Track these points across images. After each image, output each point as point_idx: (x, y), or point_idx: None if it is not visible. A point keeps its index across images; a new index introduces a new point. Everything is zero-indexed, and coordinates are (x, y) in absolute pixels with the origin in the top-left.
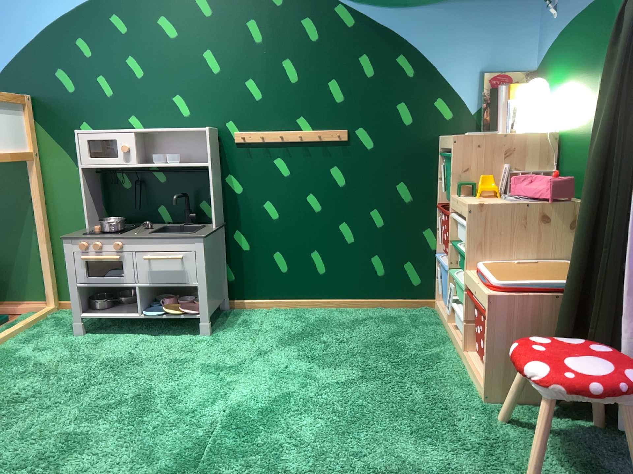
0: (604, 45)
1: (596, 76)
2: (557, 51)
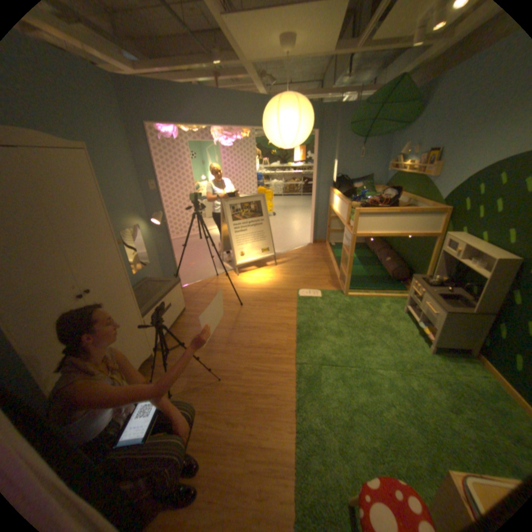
0: None
1: None
2: None
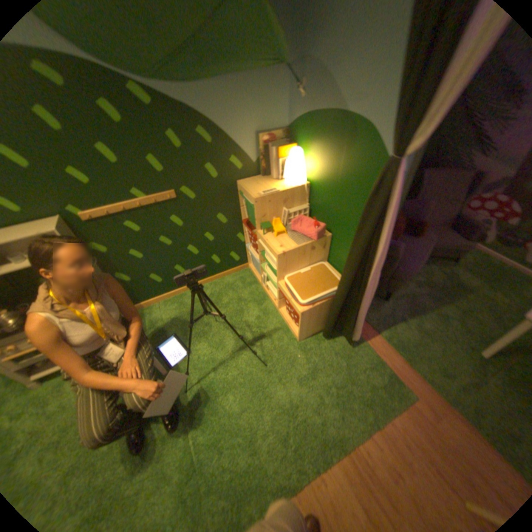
0: (342, 147)
1: (335, 164)
2: (303, 123)
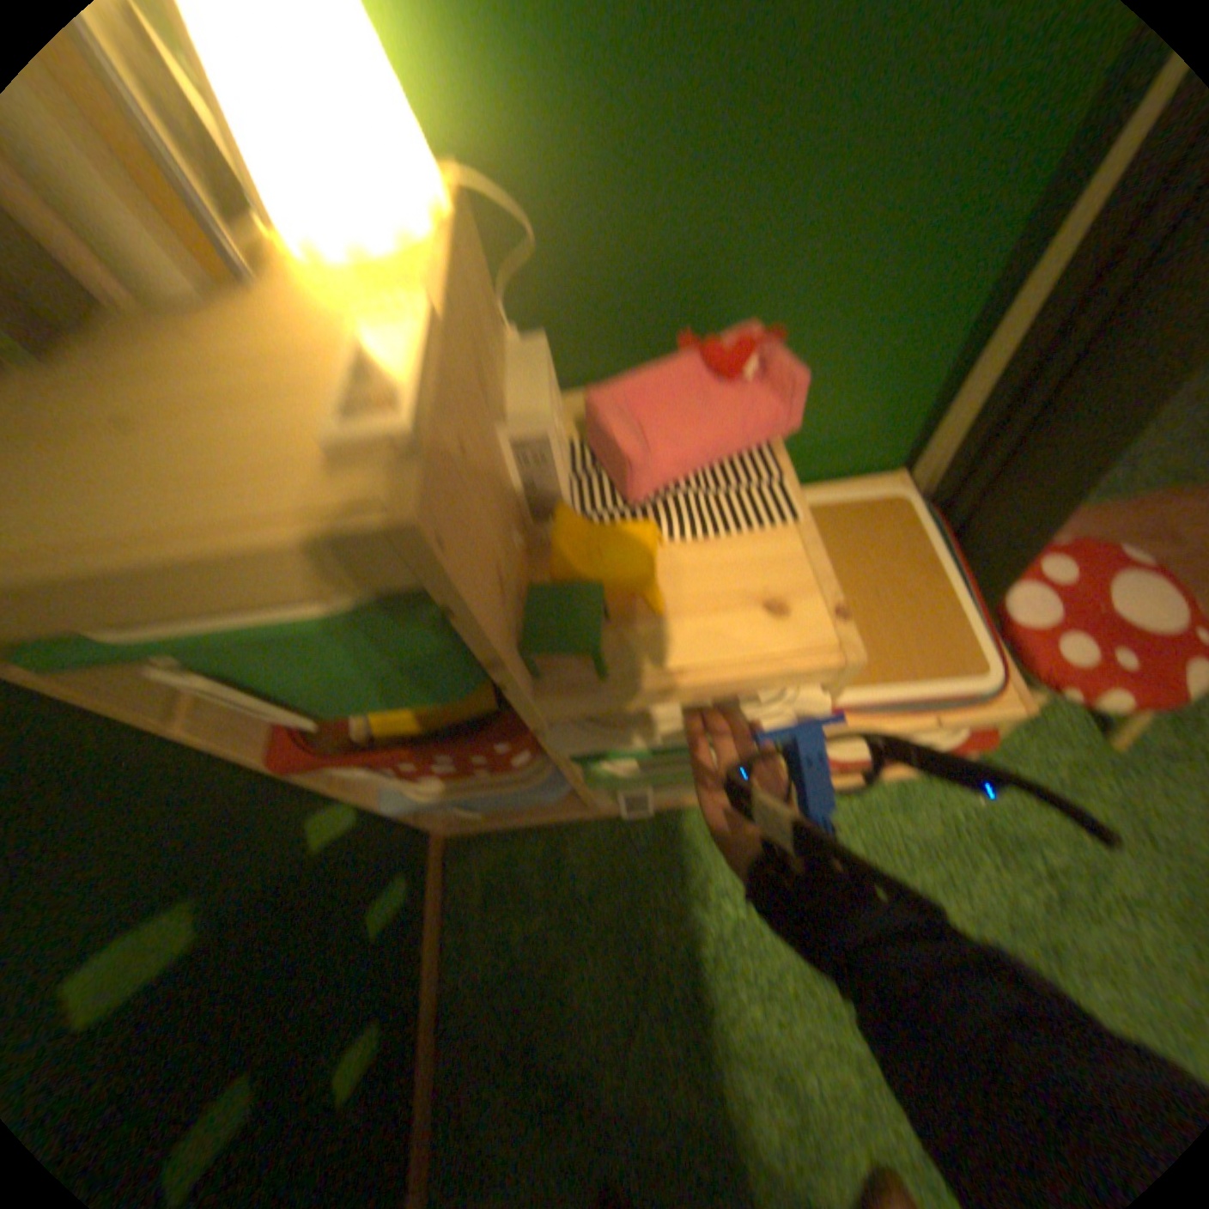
0: None
1: None
2: None
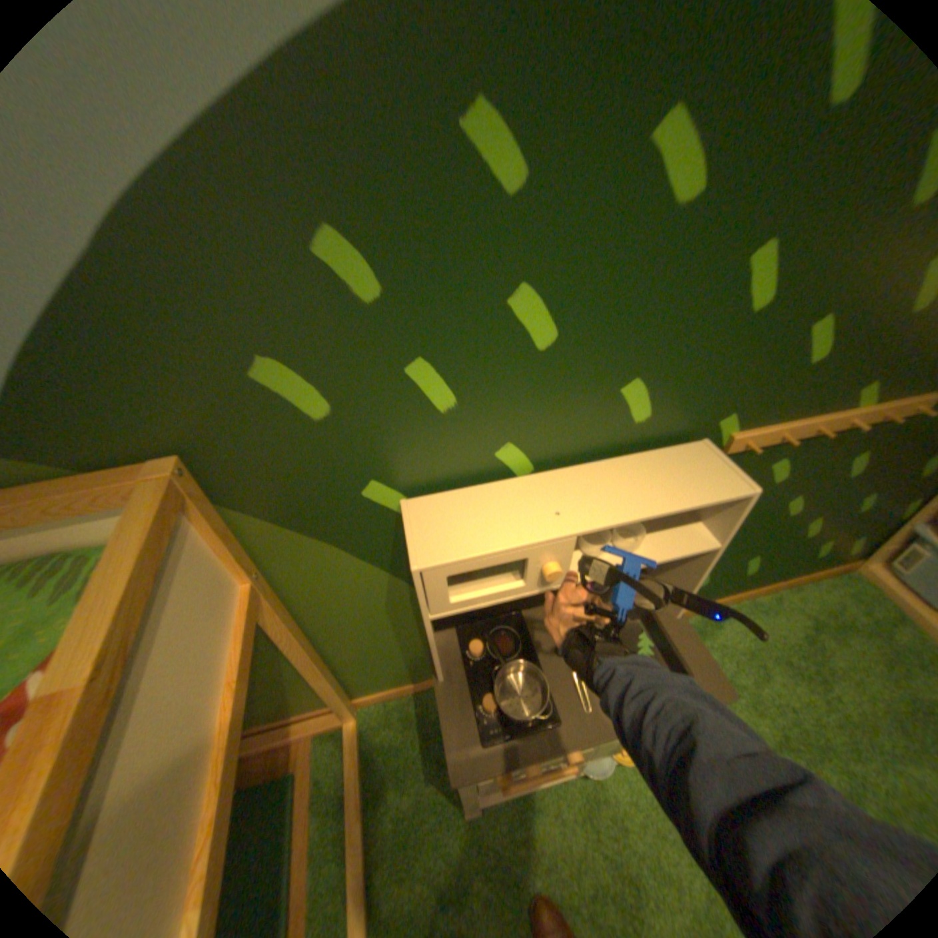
0: None
1: None
2: None
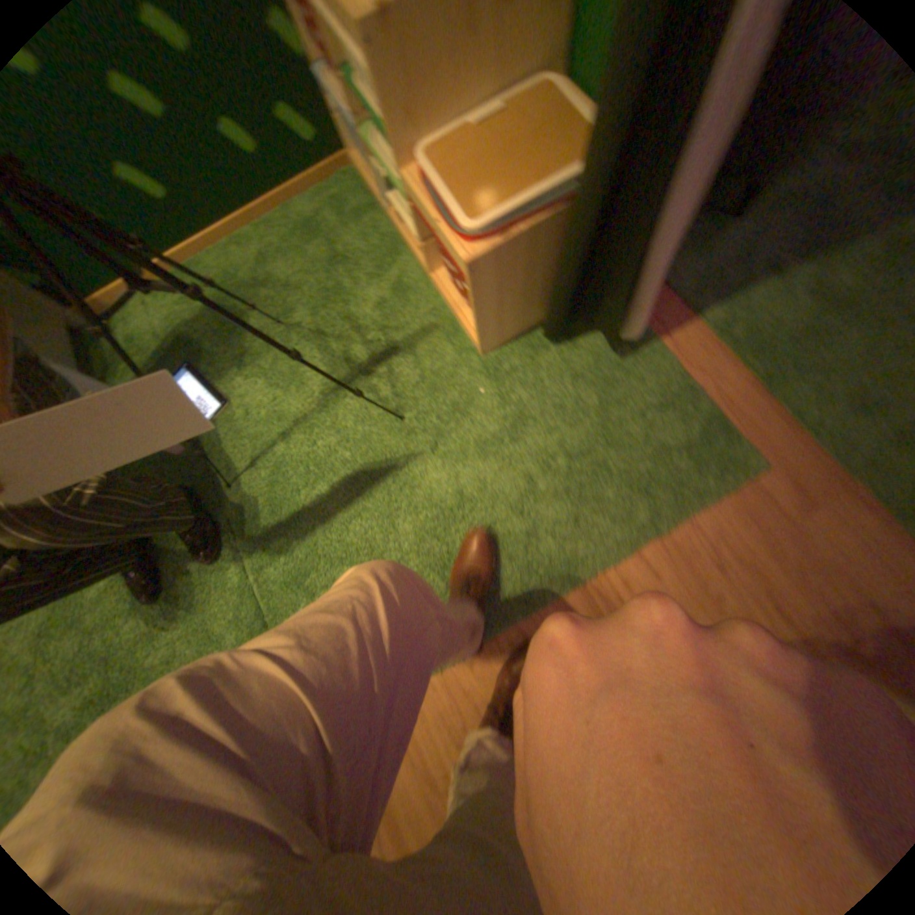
0: None
1: None
2: None
